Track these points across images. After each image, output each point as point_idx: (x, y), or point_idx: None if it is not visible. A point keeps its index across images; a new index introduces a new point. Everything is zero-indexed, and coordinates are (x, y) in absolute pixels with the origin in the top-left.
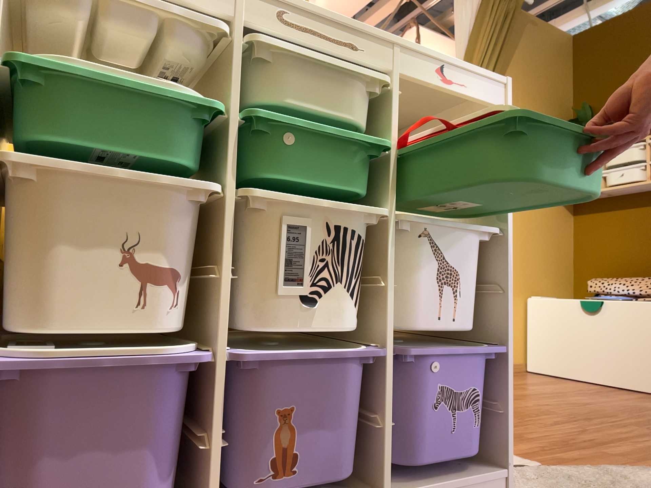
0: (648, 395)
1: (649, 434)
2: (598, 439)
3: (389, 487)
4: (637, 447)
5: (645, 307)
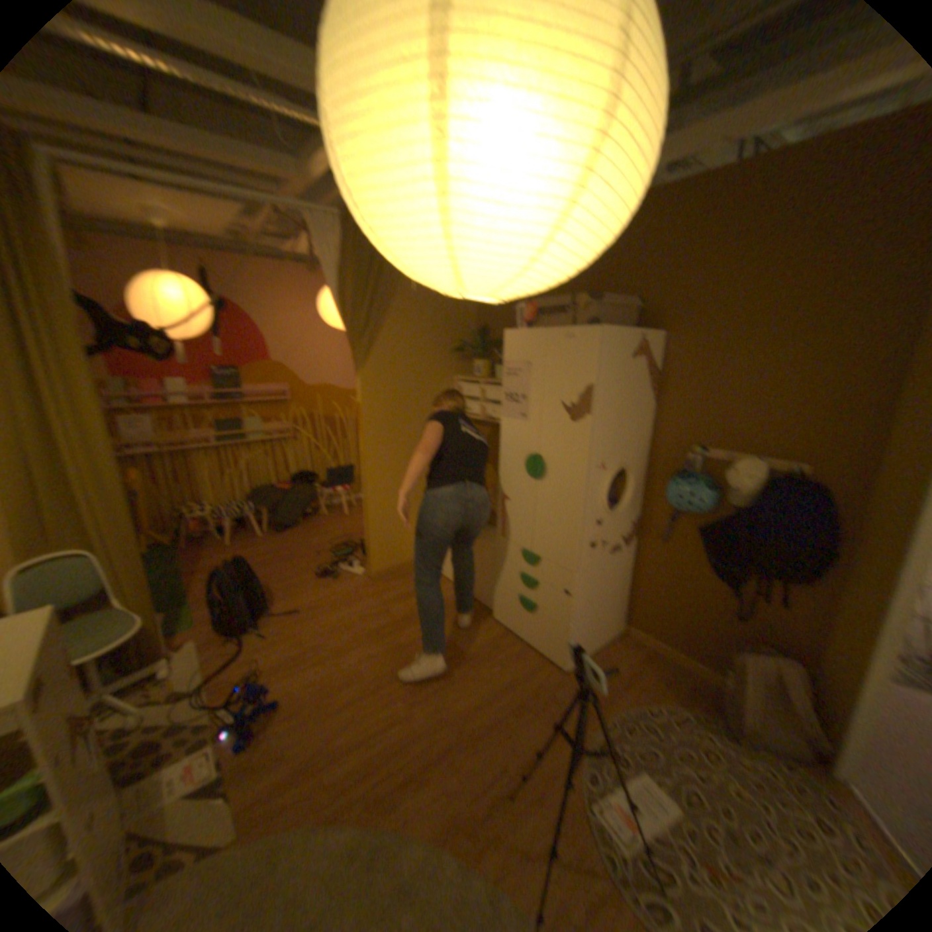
0: (481, 616)
1: (397, 732)
2: (343, 758)
3: None
4: (360, 772)
5: (487, 550)
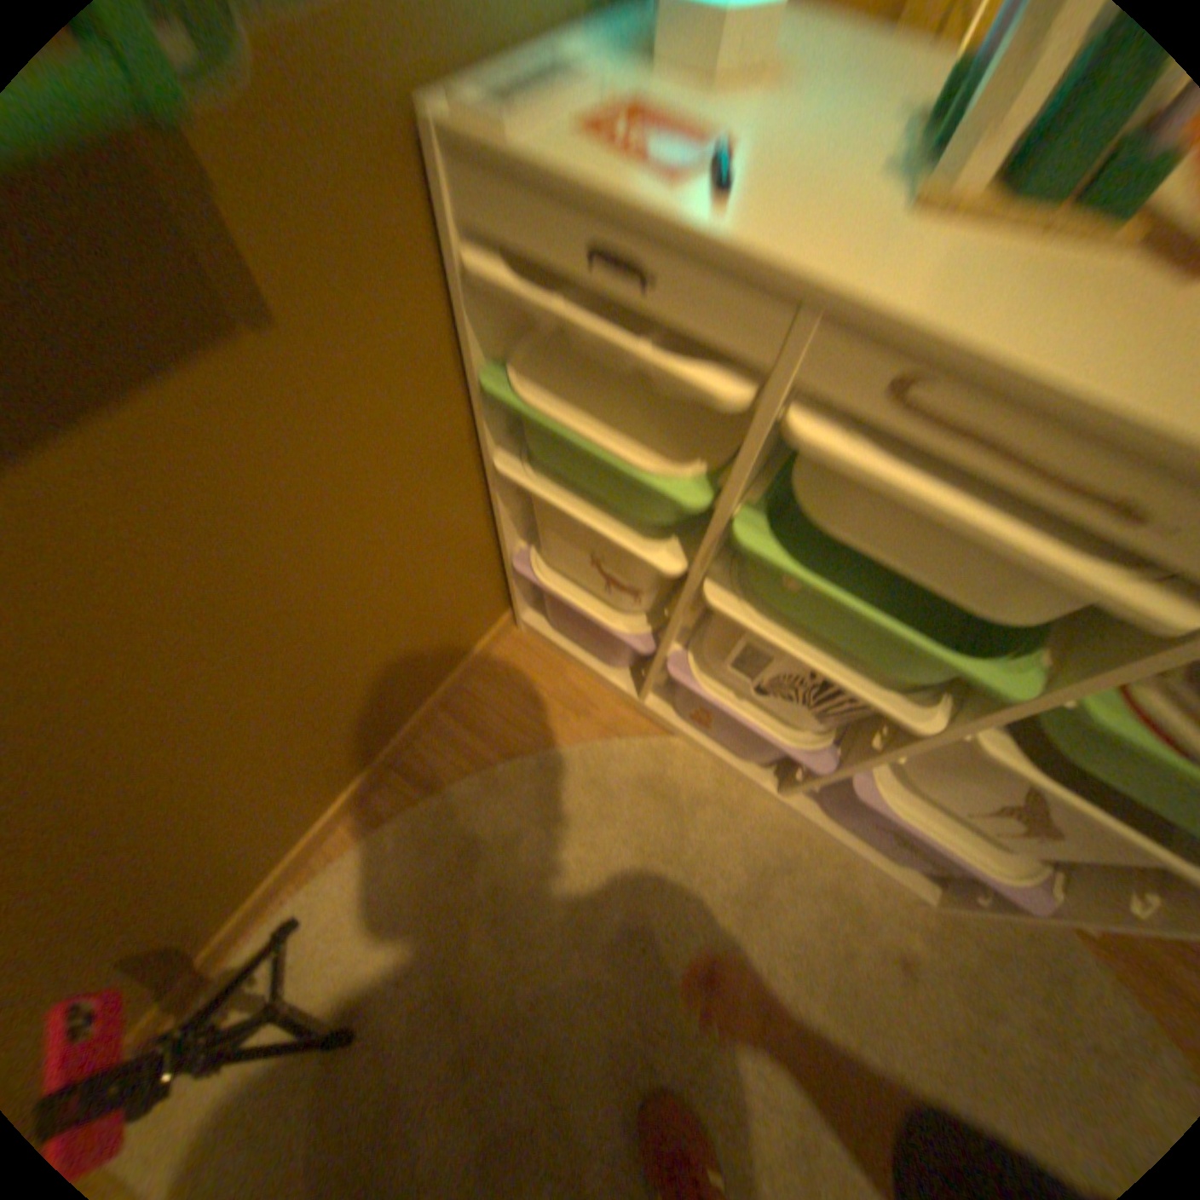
0: None
1: None
2: None
3: (794, 798)
4: None
5: None
